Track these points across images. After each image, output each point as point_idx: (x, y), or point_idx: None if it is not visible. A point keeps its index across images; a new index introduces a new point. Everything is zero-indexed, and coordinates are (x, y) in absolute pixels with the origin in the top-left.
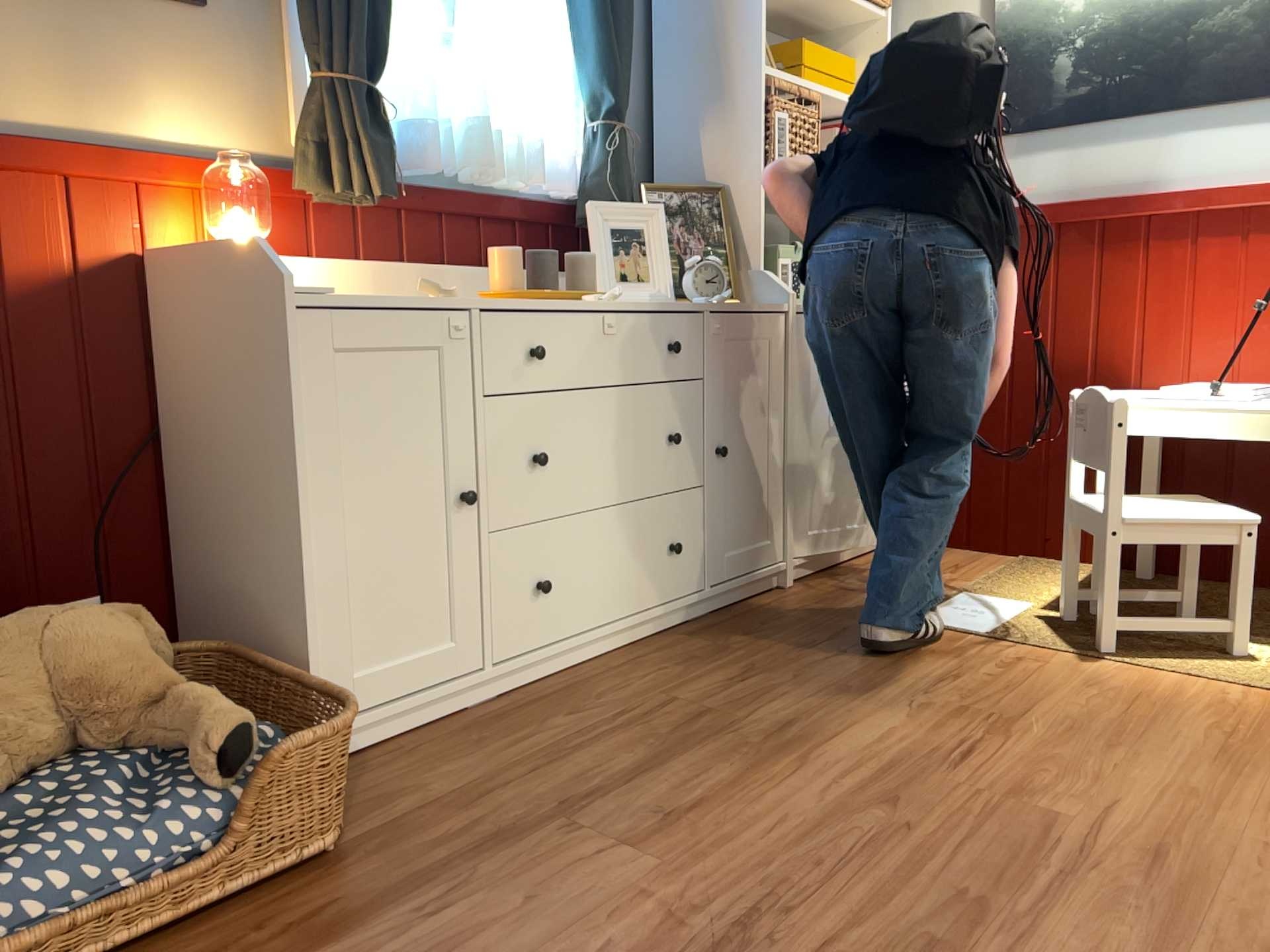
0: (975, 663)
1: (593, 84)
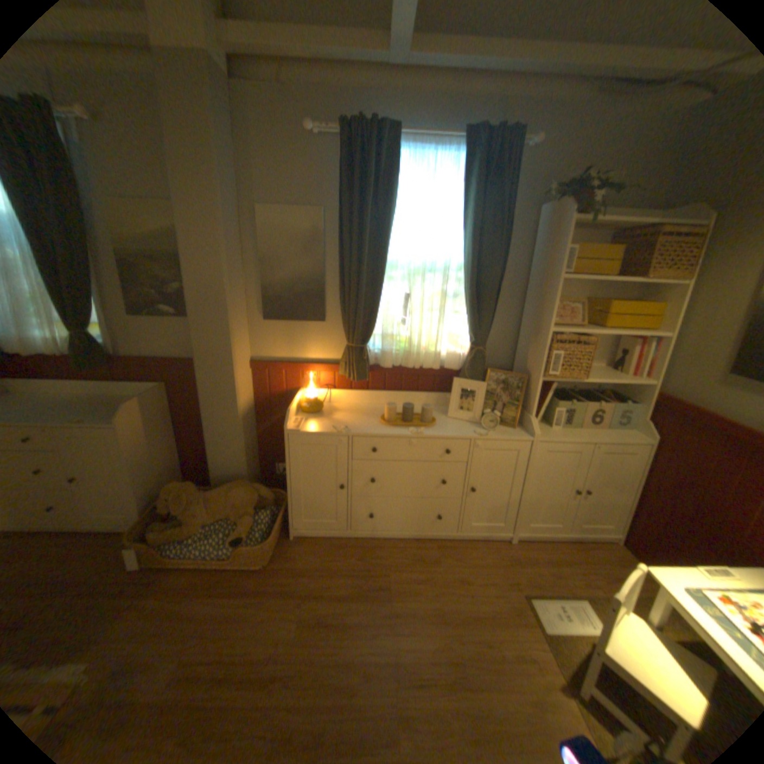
0: (511, 648)
1: (469, 331)
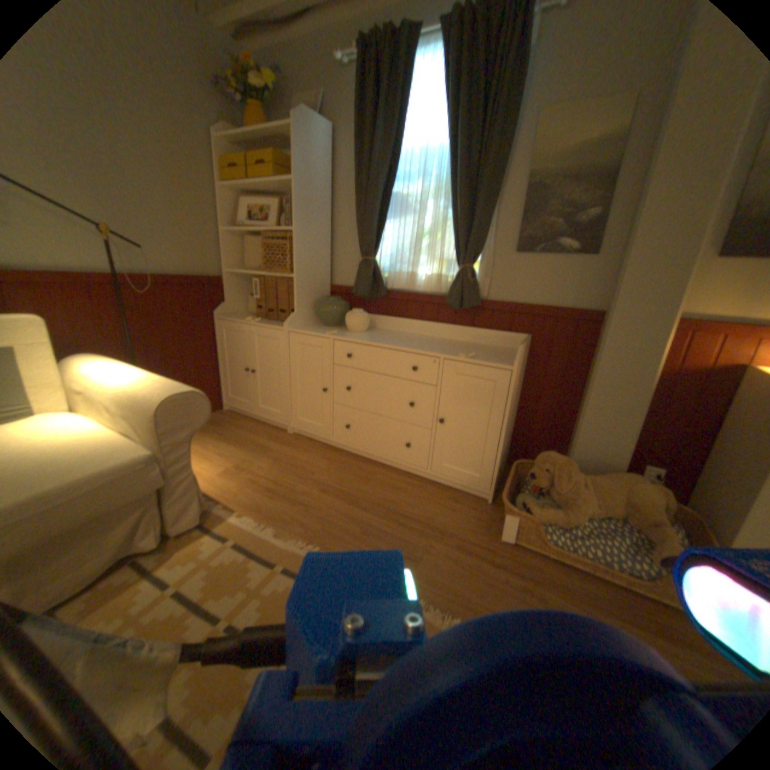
0: None
1: None
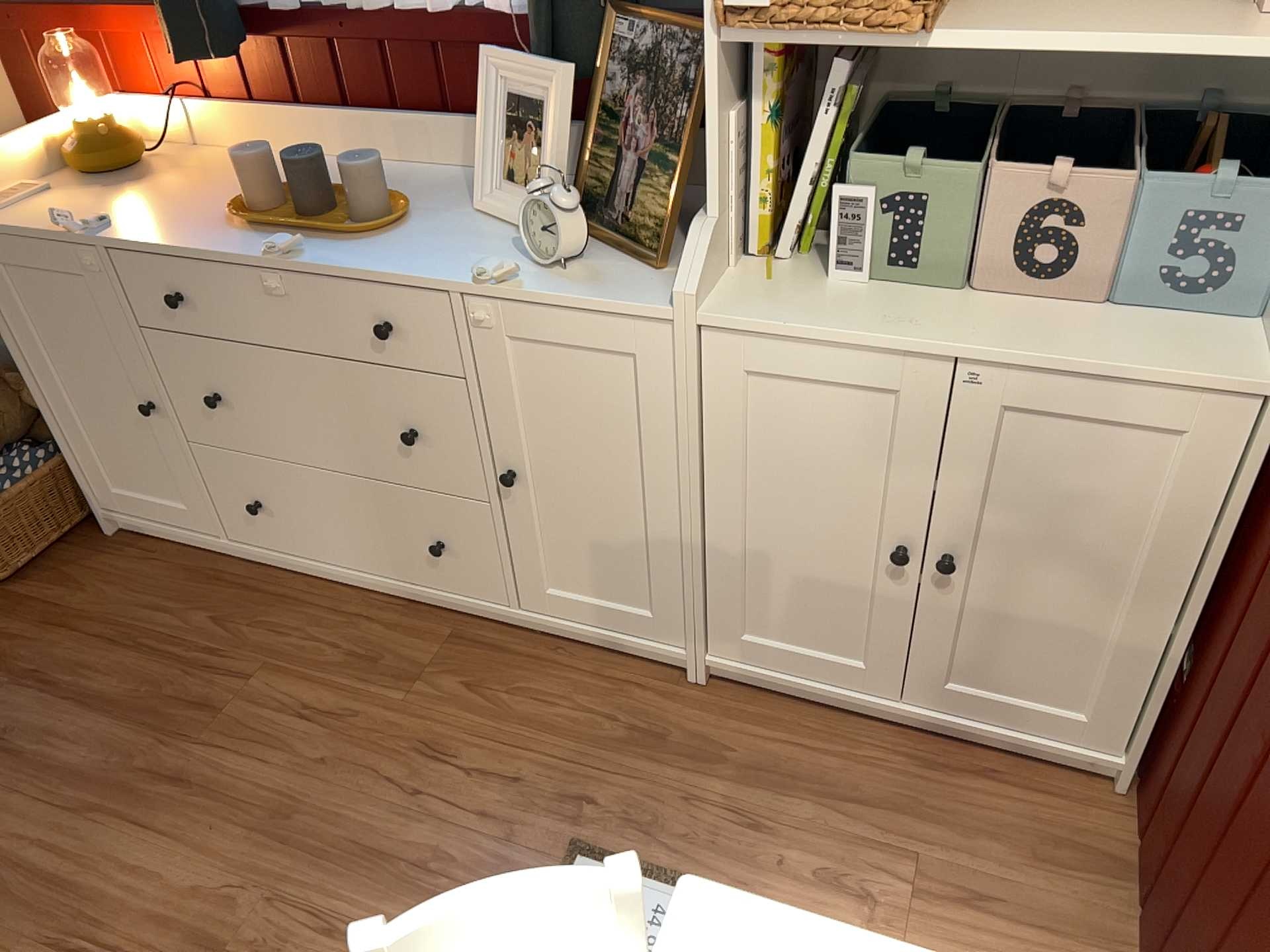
0: None
1: None
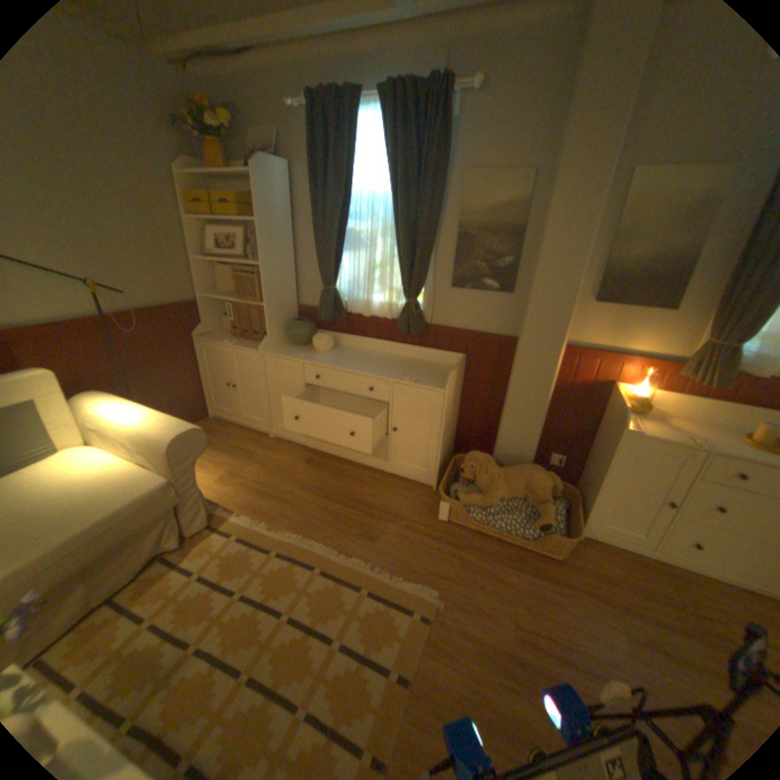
0: None
1: None
